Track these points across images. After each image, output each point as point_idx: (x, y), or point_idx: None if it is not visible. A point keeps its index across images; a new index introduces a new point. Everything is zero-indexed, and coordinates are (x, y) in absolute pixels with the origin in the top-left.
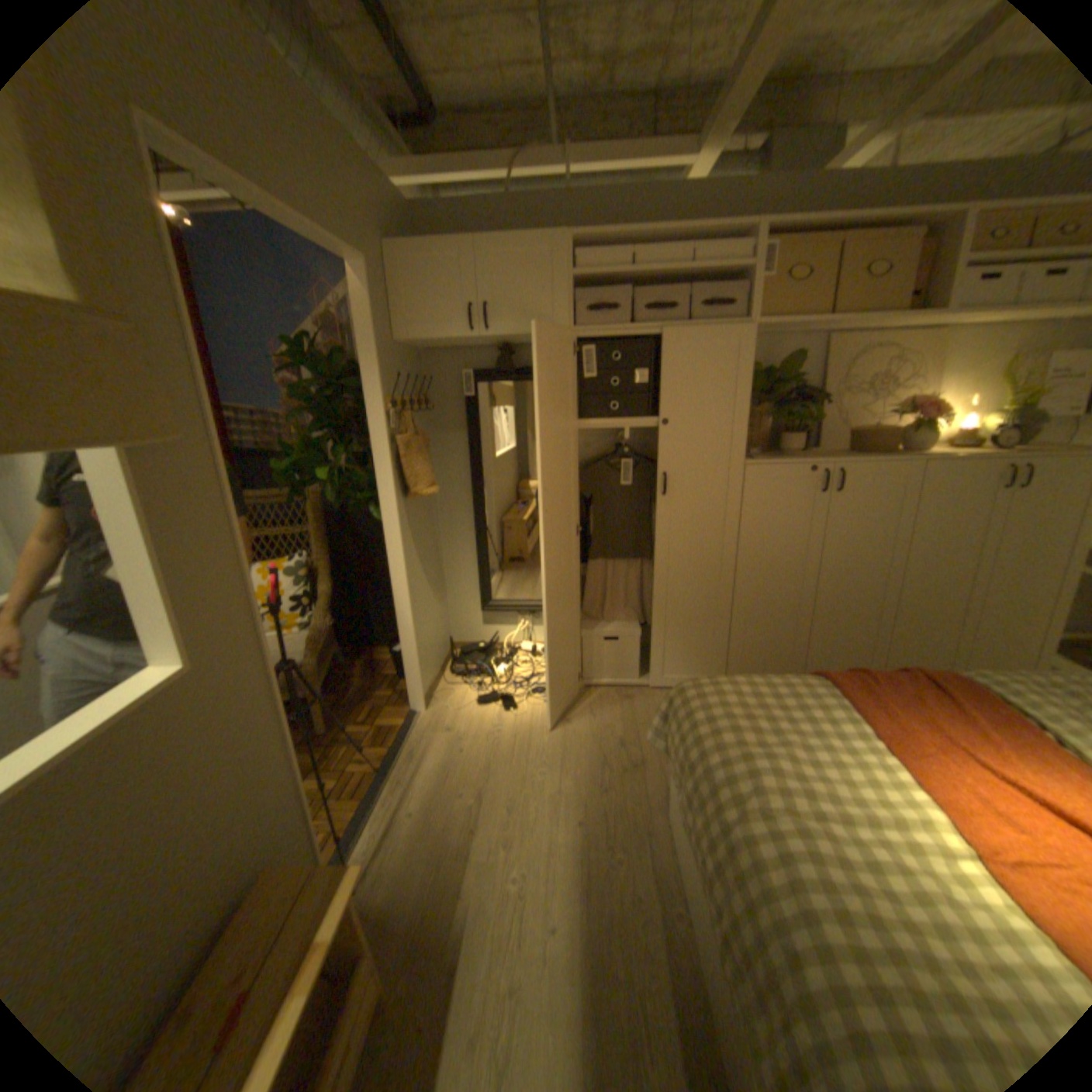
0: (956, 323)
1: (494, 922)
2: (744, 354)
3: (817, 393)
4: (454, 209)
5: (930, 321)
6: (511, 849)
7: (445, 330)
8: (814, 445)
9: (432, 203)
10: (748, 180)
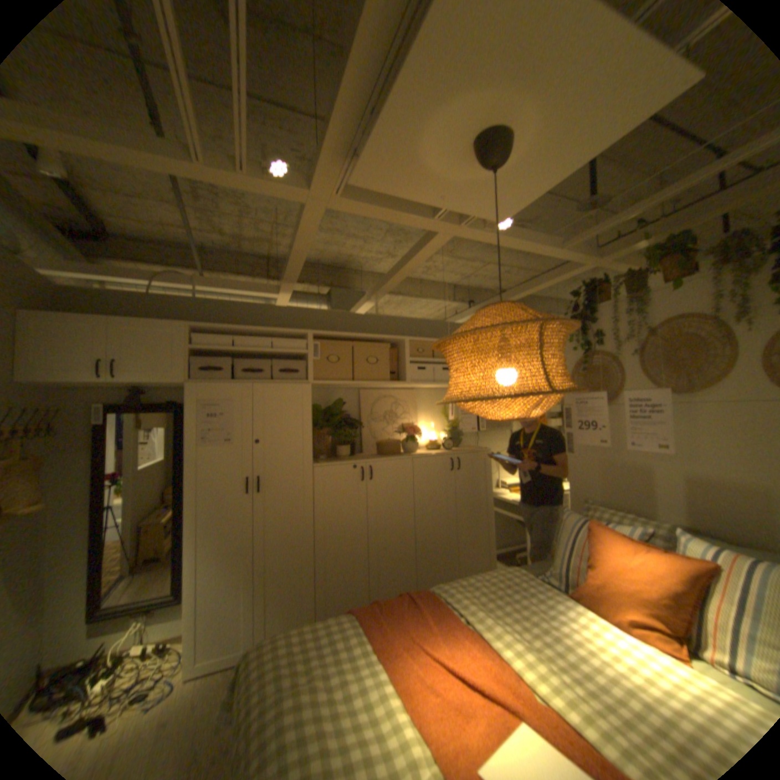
0: (416, 387)
1: None
2: (308, 400)
3: (357, 421)
4: (100, 296)
5: (402, 386)
6: None
7: (72, 376)
8: (359, 451)
9: (81, 290)
10: (306, 310)
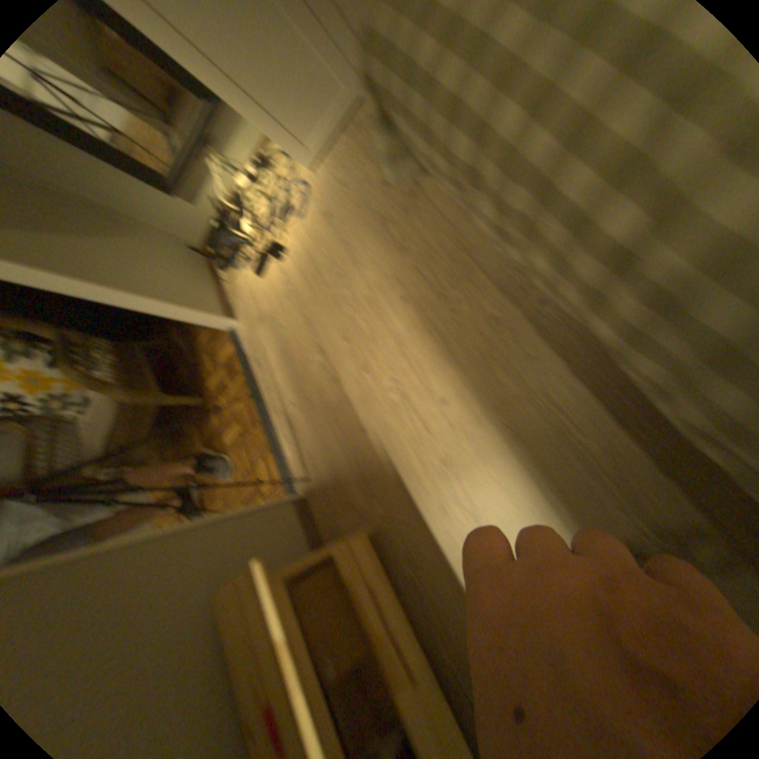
0: None
1: (400, 425)
2: None
3: None
4: None
5: None
6: (371, 364)
7: None
8: None
9: None
10: None
